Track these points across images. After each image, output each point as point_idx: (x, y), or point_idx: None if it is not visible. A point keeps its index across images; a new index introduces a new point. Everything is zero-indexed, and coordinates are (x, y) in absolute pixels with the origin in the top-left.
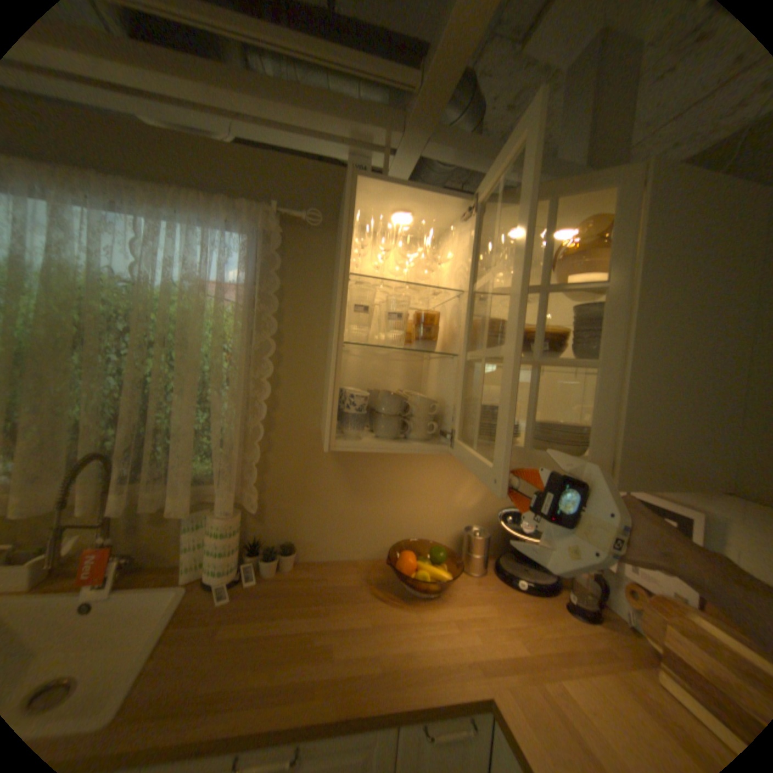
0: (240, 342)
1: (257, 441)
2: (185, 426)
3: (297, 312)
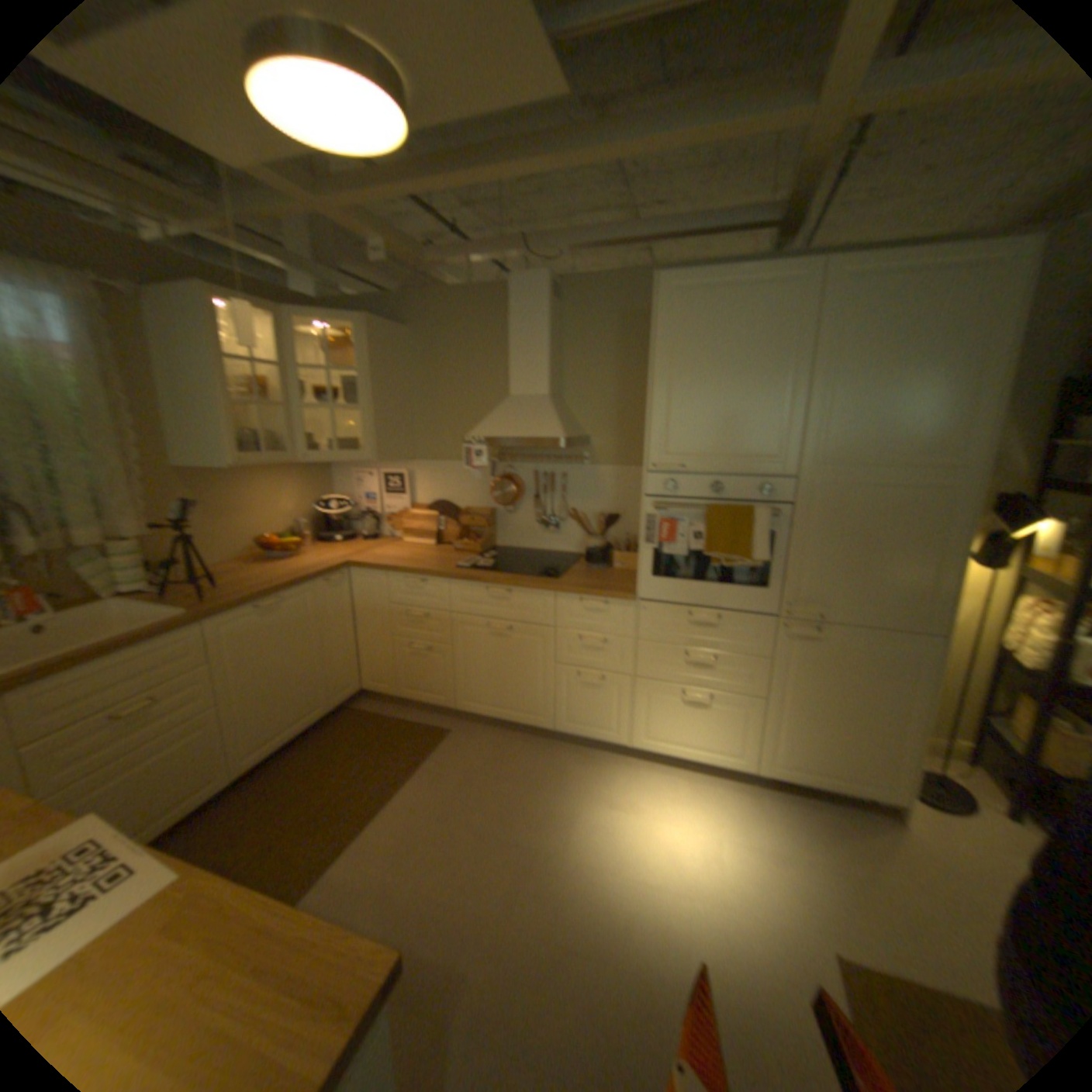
0: (101, 404)
1: (127, 486)
2: (80, 477)
3: (125, 374)
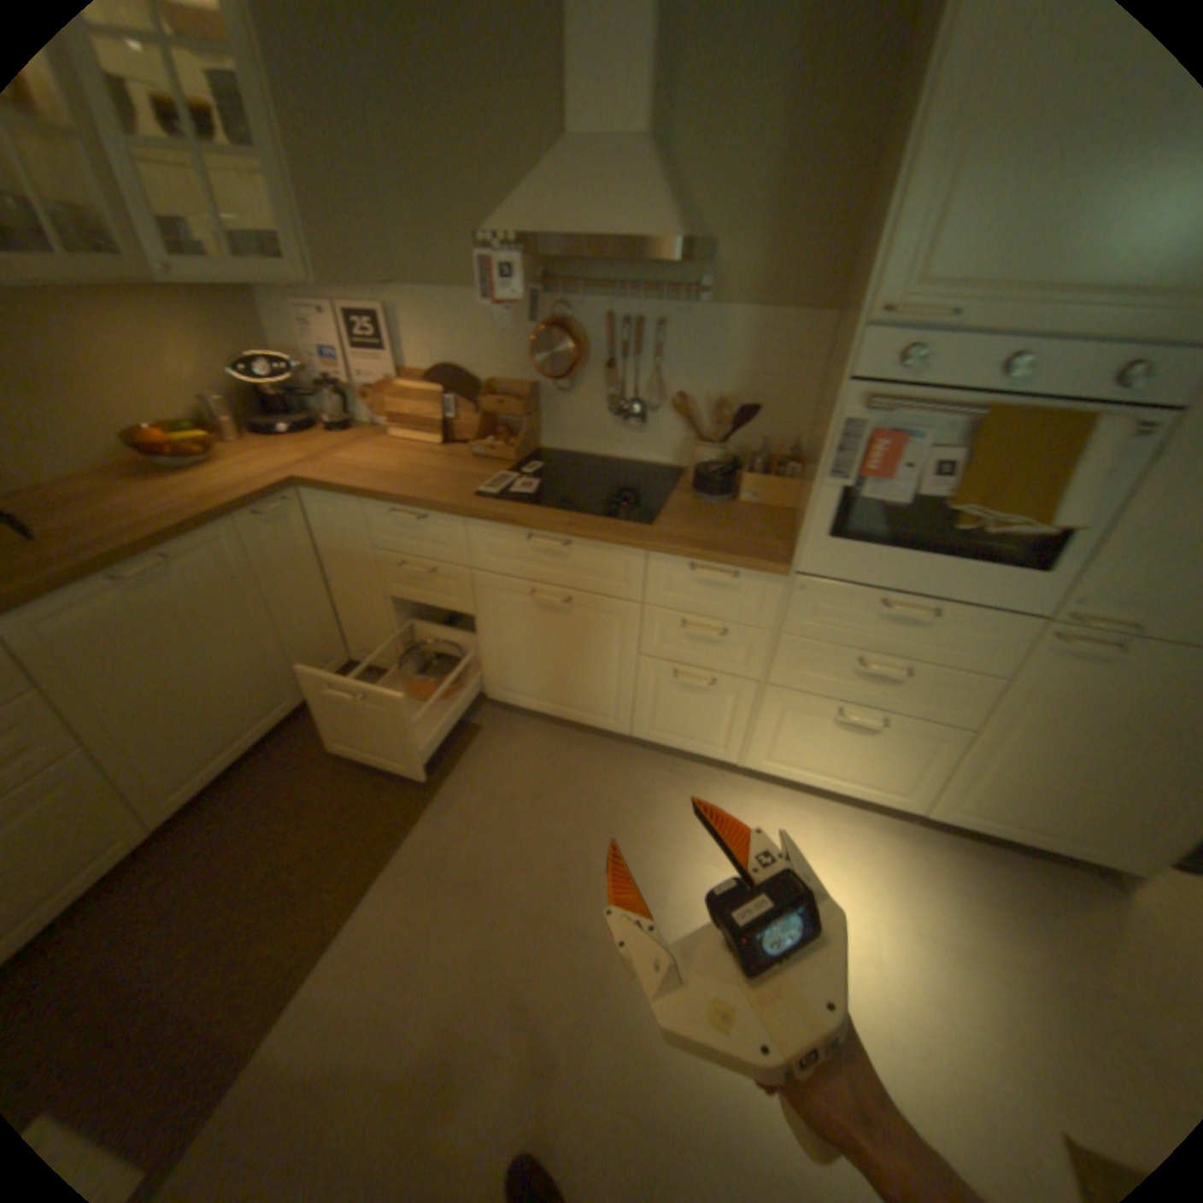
0: None
1: None
2: None
3: None
